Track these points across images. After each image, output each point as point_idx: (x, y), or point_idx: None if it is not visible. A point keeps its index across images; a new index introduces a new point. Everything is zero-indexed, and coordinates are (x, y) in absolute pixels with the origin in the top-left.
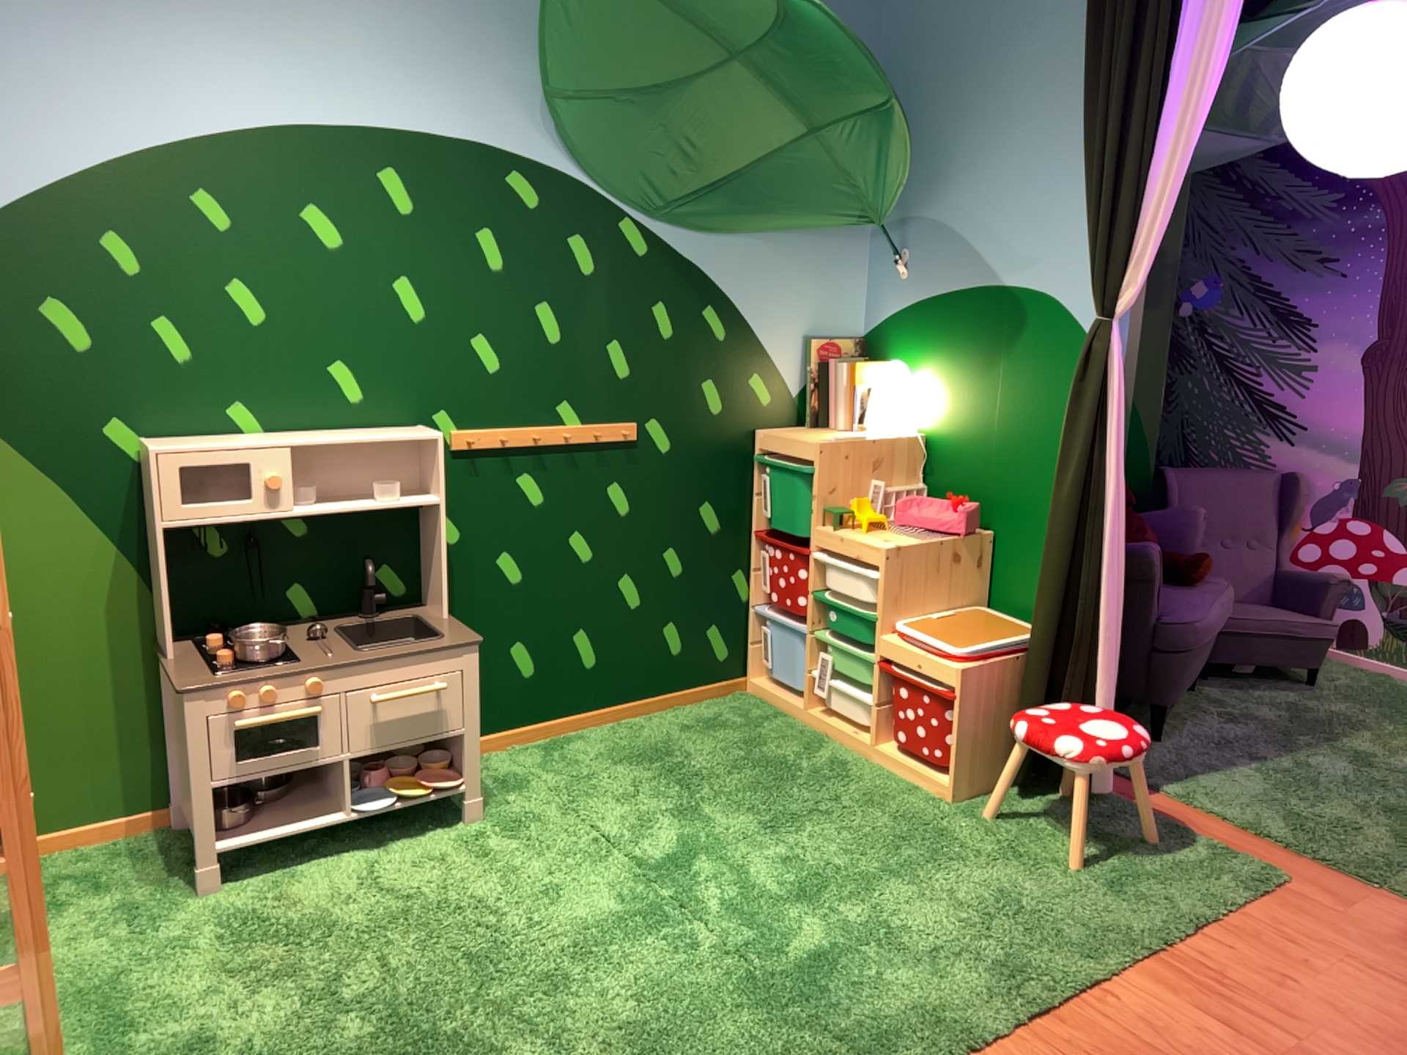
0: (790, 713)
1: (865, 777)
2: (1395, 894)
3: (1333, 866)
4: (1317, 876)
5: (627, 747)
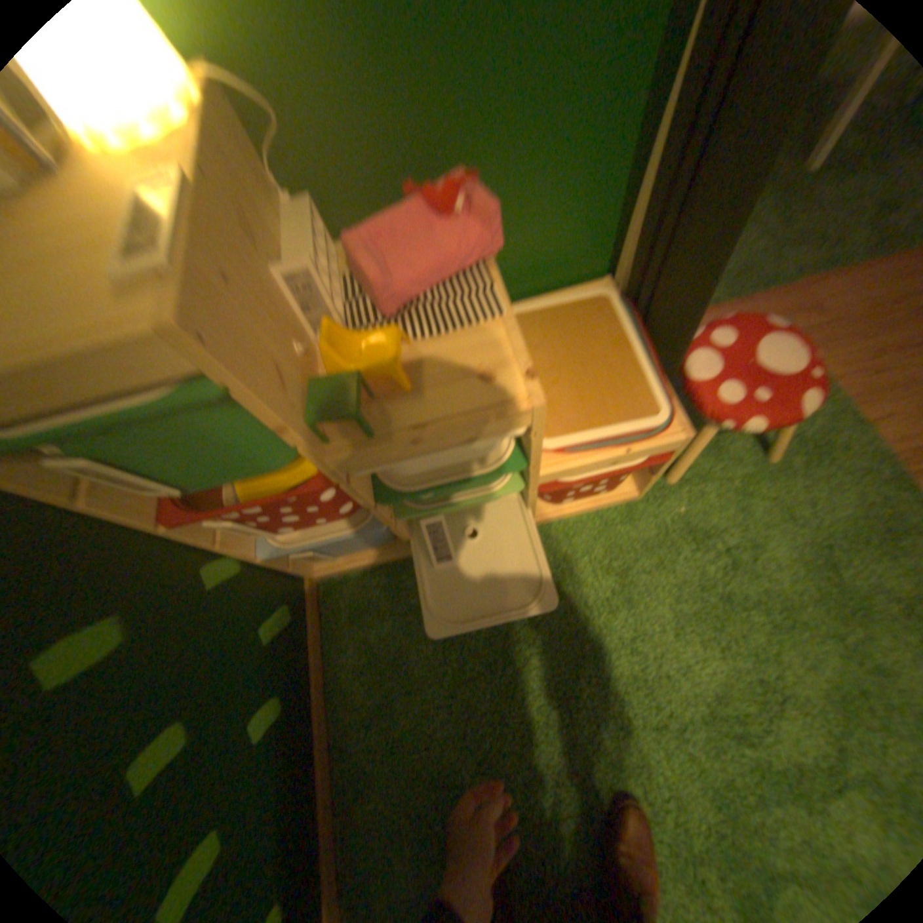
0: (393, 559)
1: (564, 552)
2: (811, 278)
3: (770, 288)
4: (780, 304)
5: (409, 822)
